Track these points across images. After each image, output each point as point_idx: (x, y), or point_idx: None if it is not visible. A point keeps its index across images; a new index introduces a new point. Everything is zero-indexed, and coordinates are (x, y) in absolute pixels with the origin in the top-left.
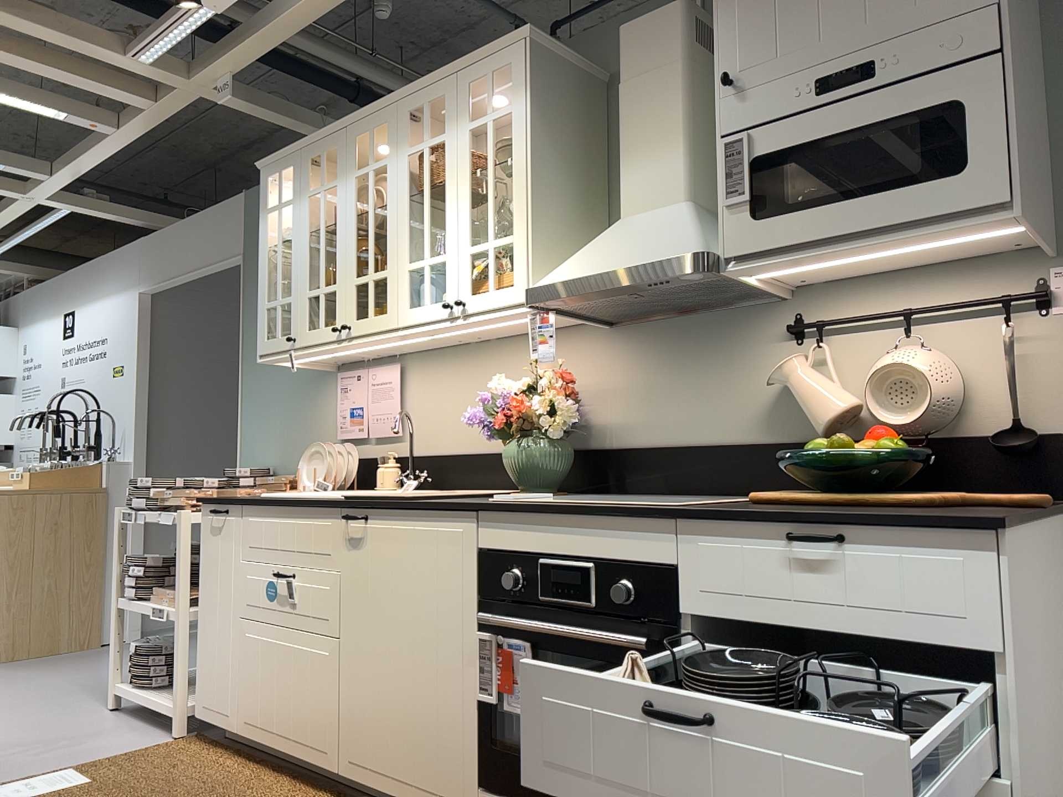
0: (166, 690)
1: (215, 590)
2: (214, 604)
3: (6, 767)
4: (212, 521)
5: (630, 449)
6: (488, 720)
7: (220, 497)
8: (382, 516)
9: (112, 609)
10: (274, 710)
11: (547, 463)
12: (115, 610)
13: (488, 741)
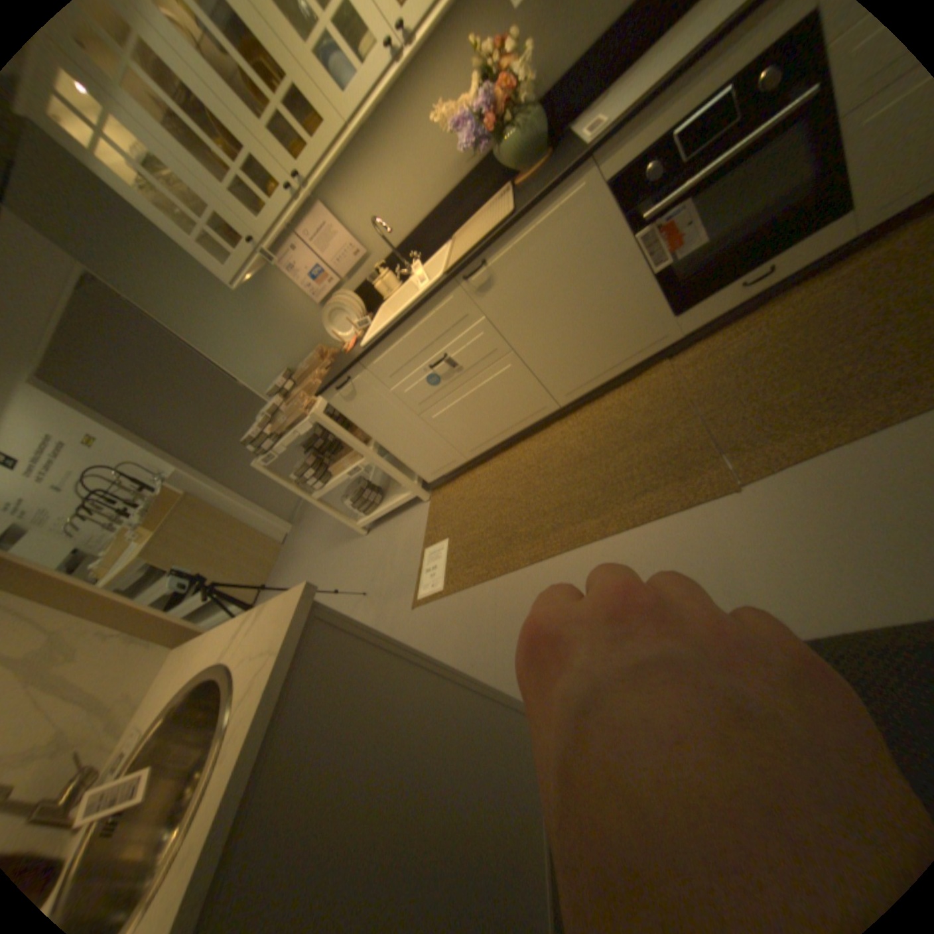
0: (383, 499)
1: (385, 422)
2: (392, 428)
3: (396, 582)
4: (343, 394)
5: (564, 75)
6: (668, 276)
7: (330, 379)
8: (500, 243)
9: (315, 503)
10: (489, 425)
11: (537, 127)
12: (318, 501)
13: (673, 286)
